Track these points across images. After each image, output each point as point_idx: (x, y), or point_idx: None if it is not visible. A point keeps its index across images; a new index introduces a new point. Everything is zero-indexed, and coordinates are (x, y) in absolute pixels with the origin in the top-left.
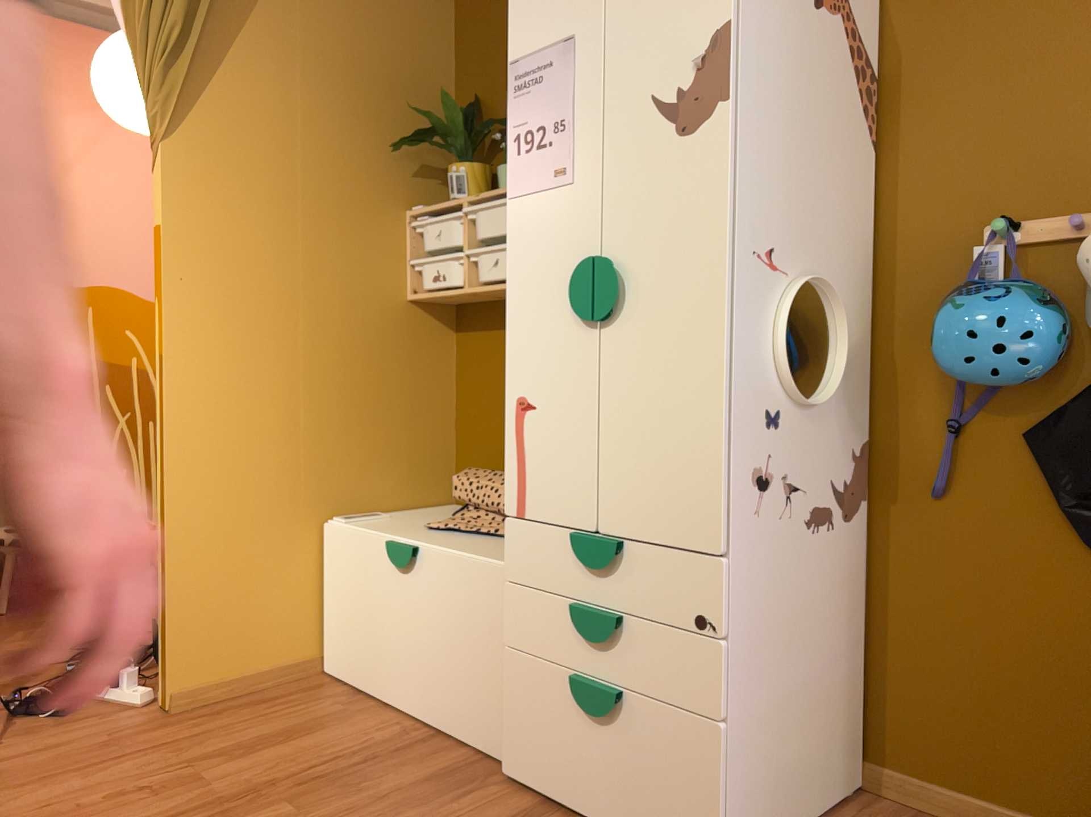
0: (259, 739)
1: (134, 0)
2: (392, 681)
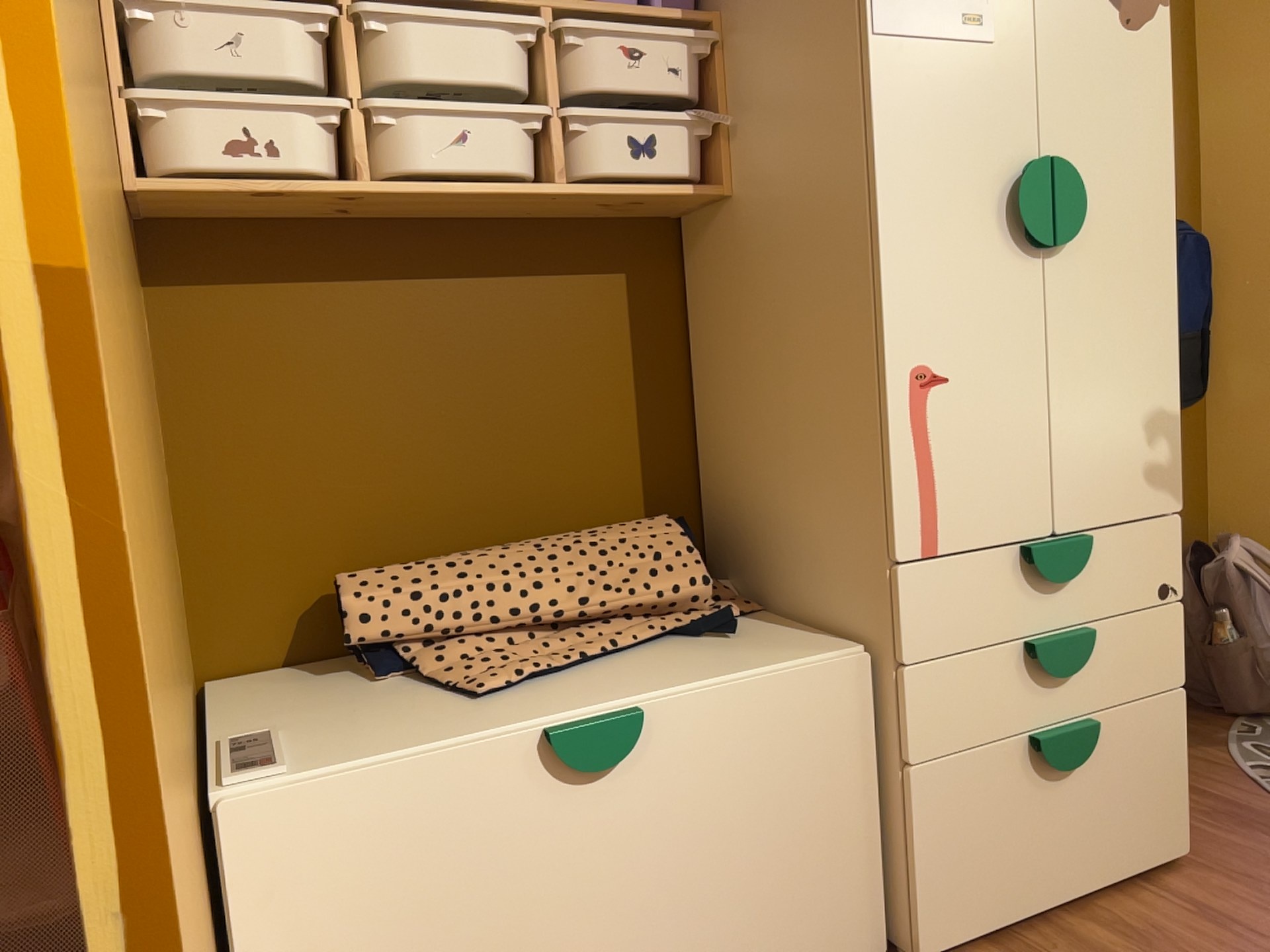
0: None
1: None
2: None
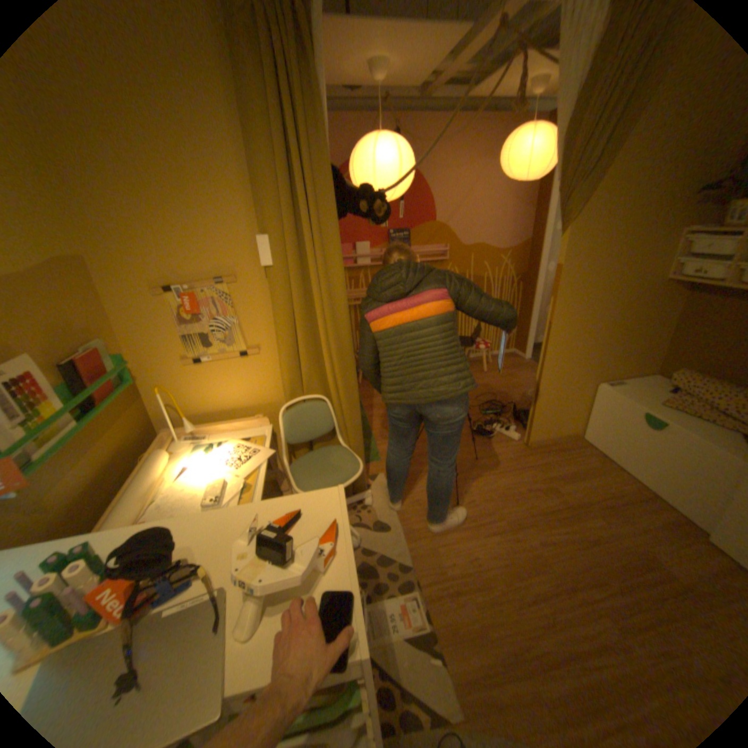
0: (573, 475)
1: (569, 144)
2: (631, 464)
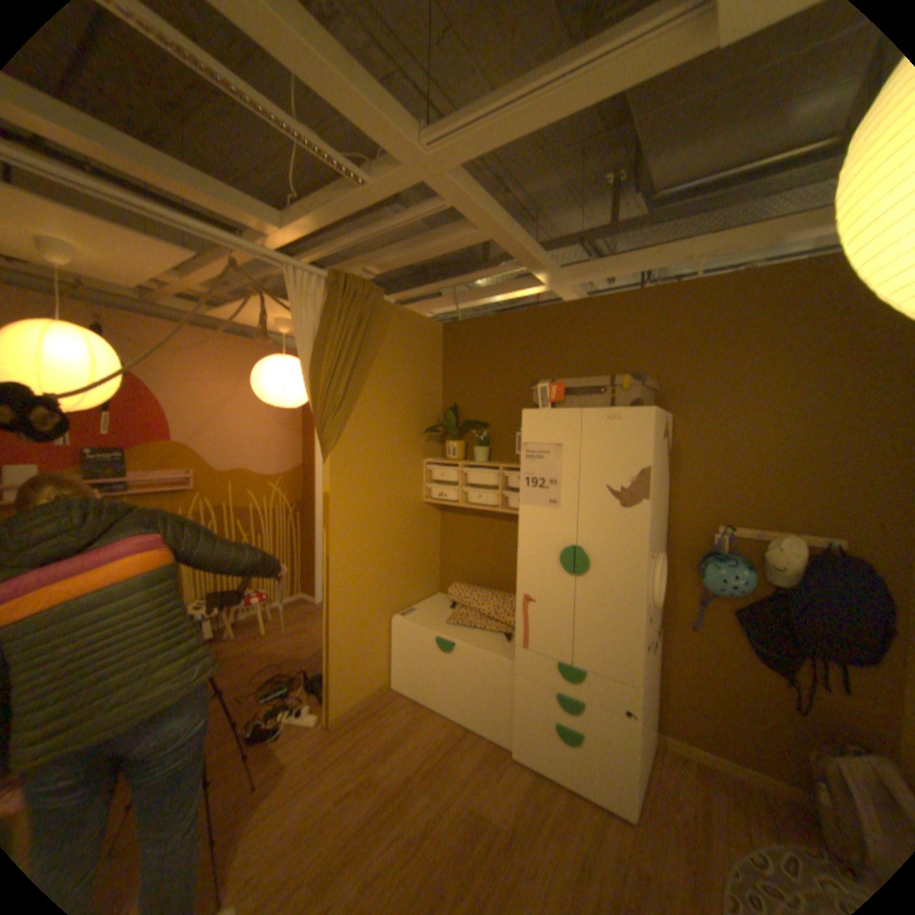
0: (386, 746)
1: (315, 382)
2: (437, 702)
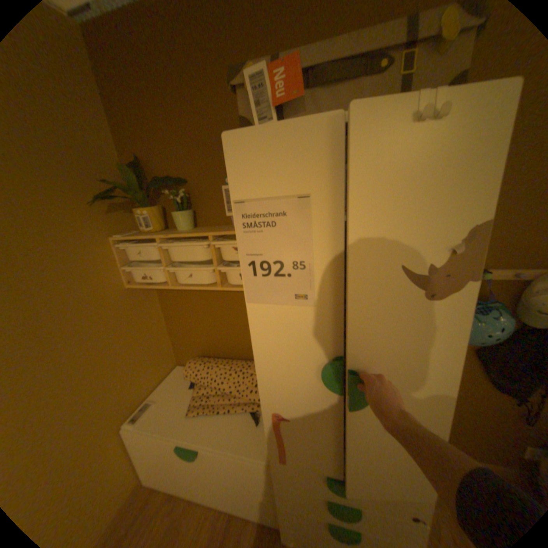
0: None
1: None
2: (193, 493)
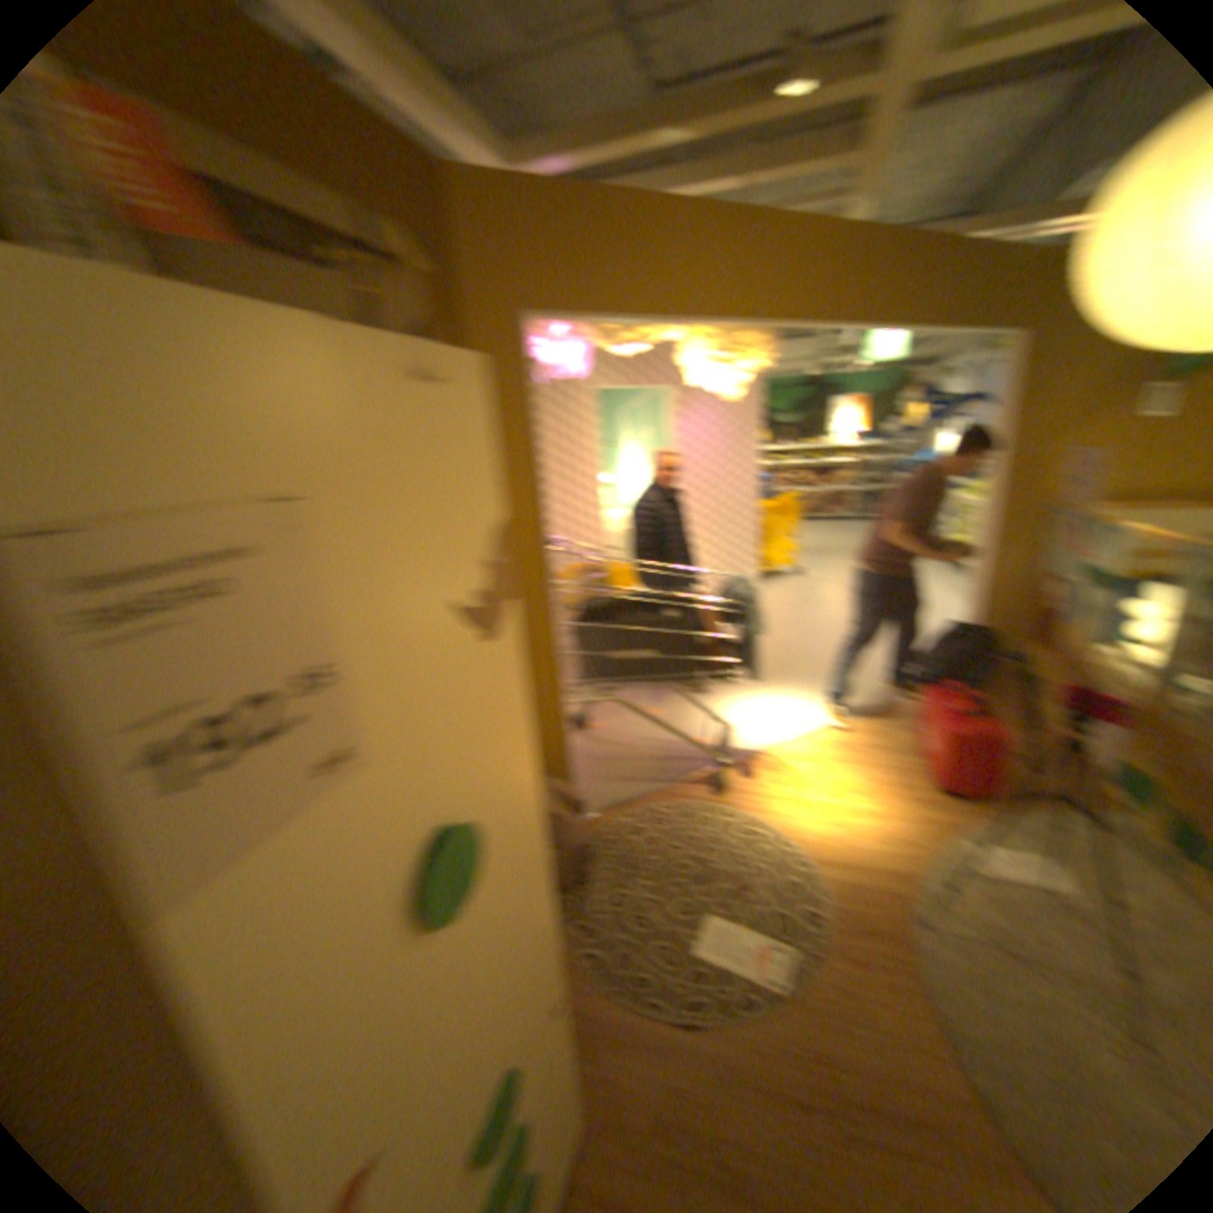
0: None
1: None
2: None
